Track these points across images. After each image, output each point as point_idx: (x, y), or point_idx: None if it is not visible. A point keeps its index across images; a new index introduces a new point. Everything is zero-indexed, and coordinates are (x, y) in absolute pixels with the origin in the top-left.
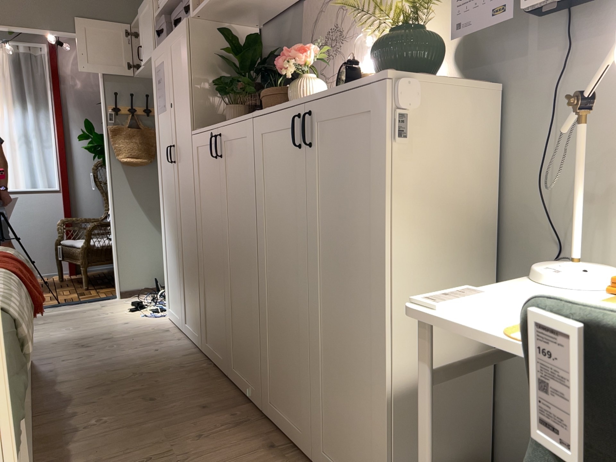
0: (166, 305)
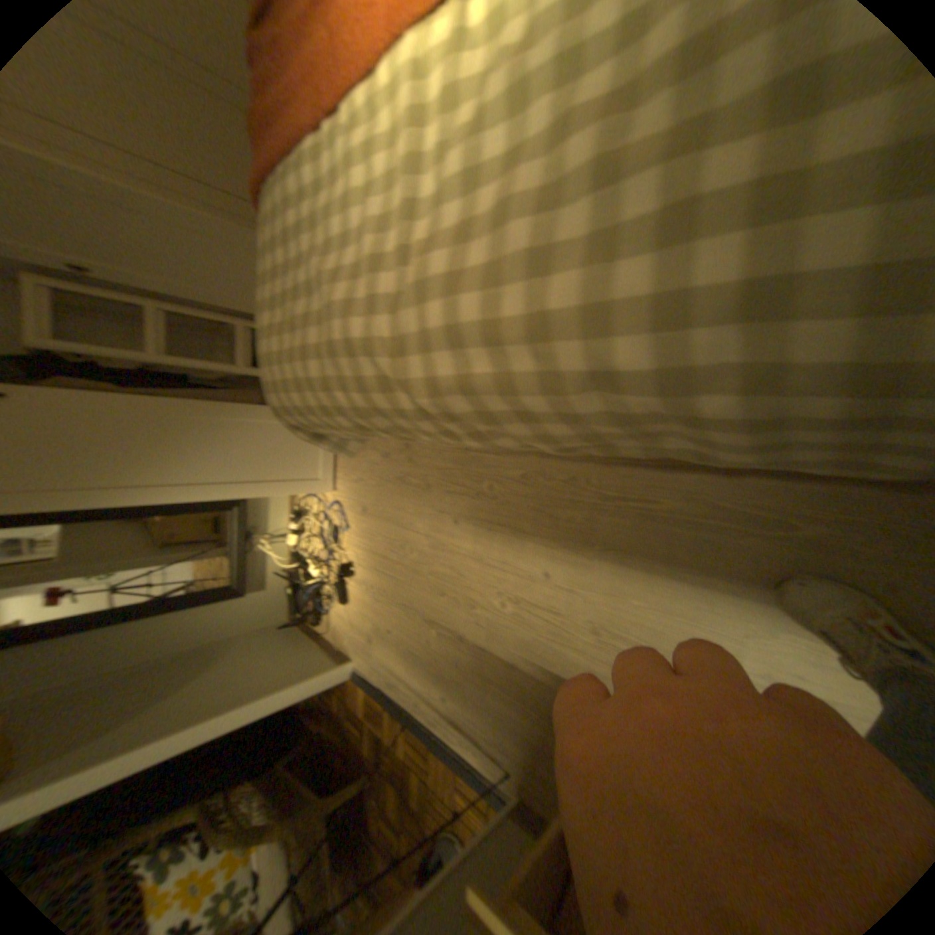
0: (316, 484)
